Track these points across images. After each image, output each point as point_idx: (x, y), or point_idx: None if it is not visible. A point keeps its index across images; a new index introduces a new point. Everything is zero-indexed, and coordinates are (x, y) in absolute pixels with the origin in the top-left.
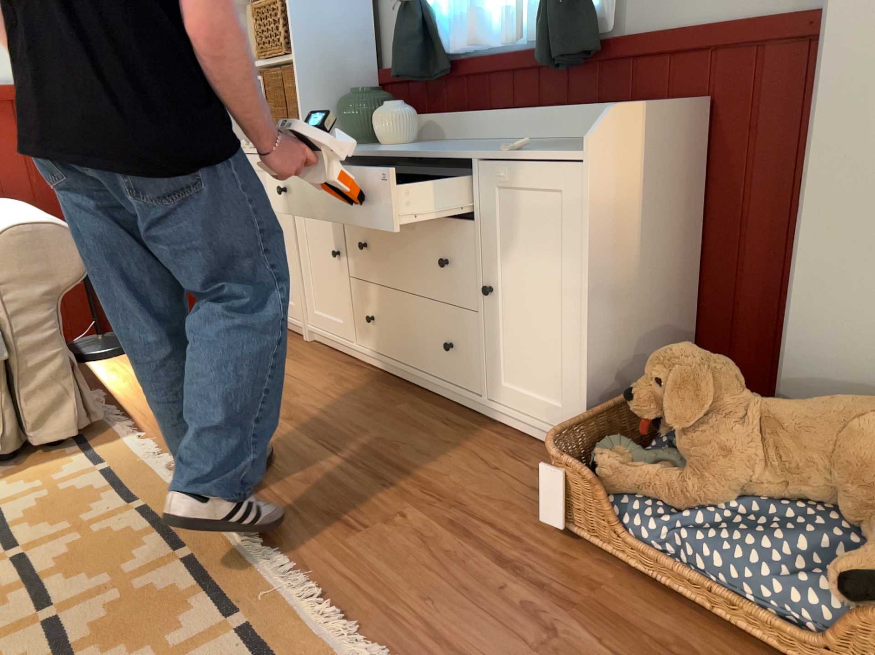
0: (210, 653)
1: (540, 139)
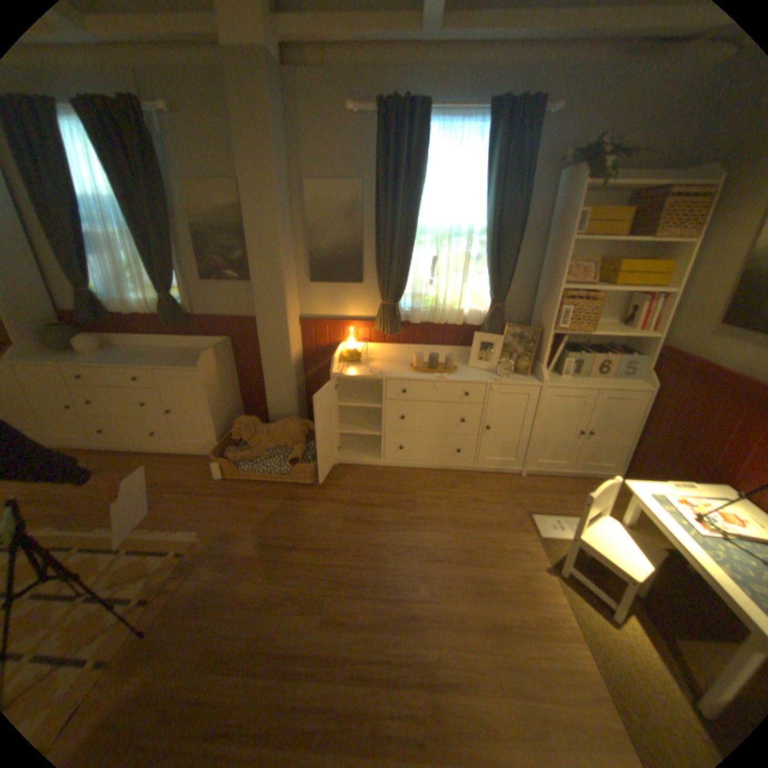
0: (119, 563)
1: (167, 347)
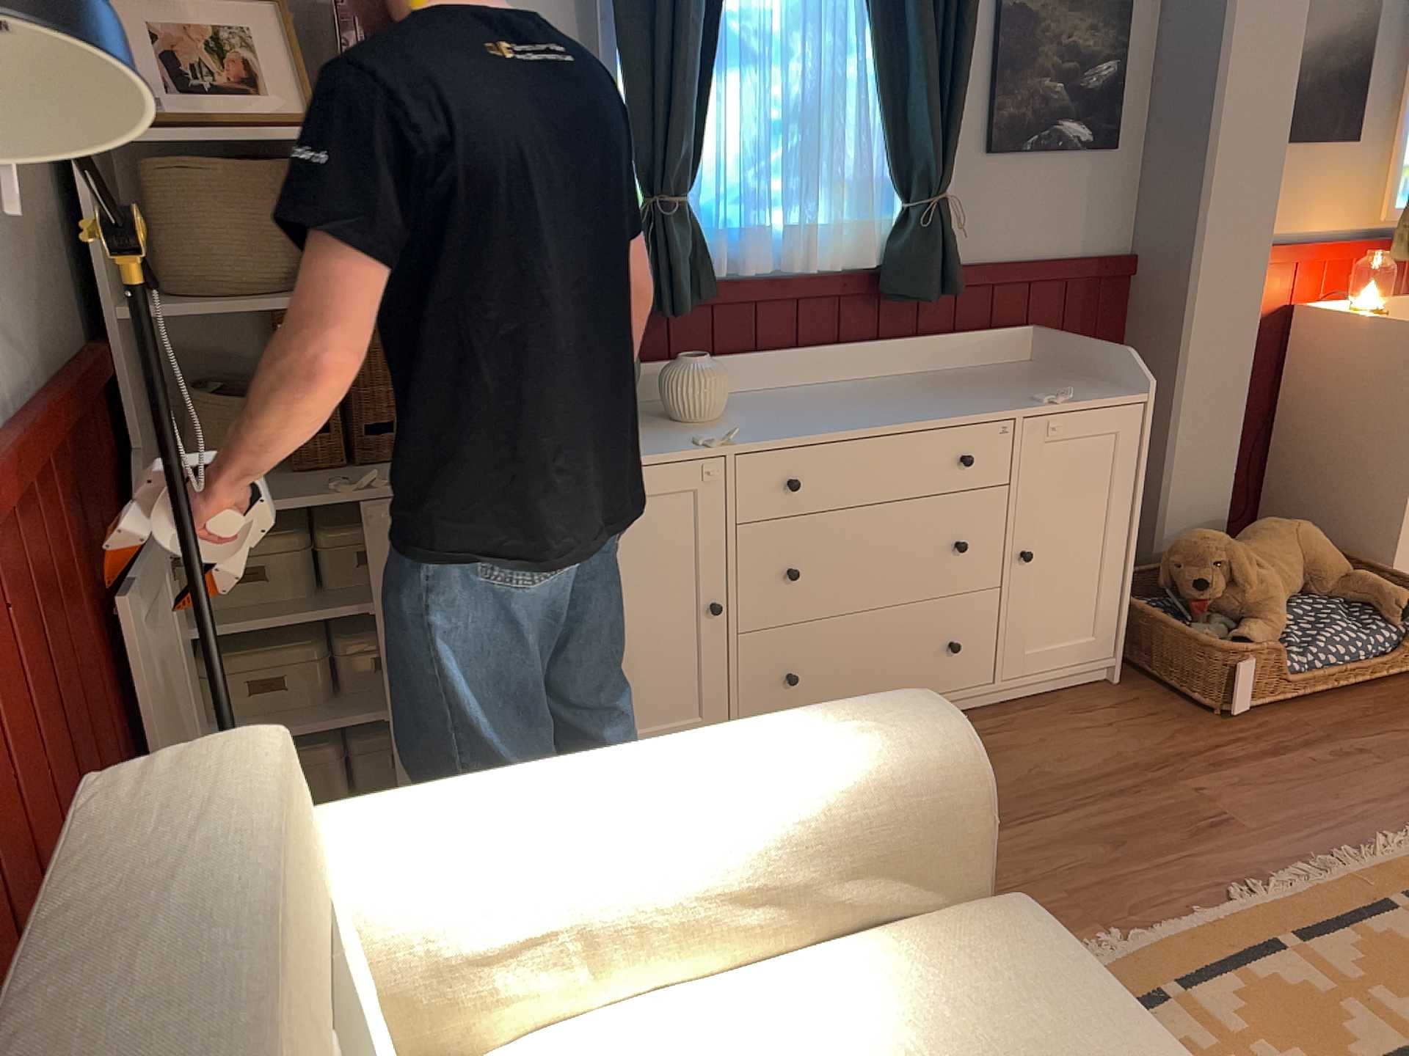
0: None
1: (863, 378)
